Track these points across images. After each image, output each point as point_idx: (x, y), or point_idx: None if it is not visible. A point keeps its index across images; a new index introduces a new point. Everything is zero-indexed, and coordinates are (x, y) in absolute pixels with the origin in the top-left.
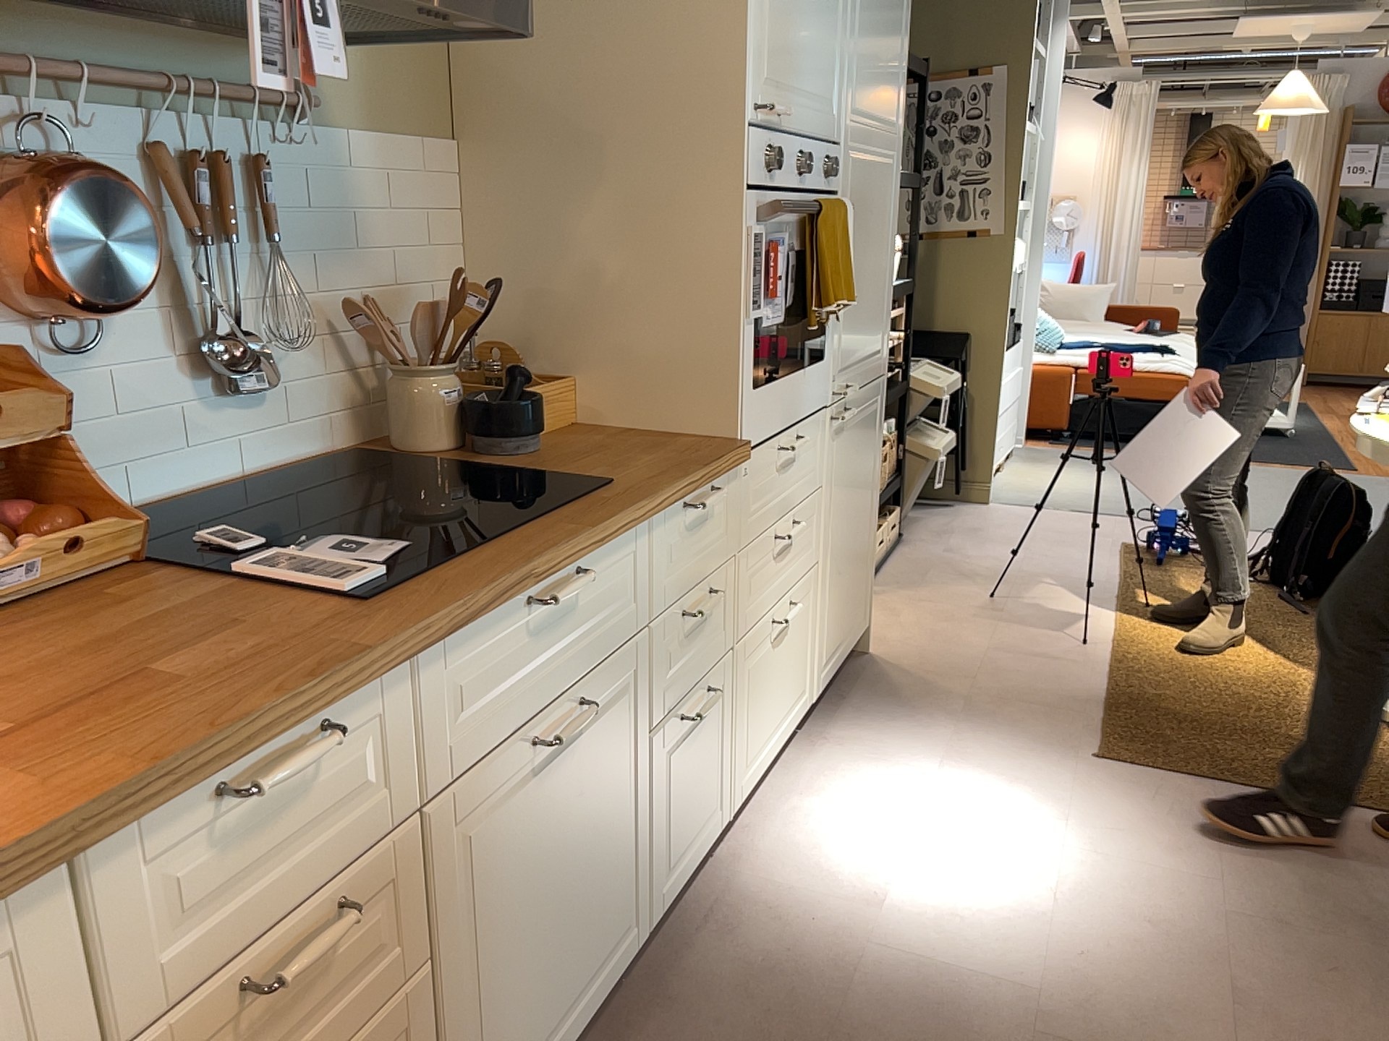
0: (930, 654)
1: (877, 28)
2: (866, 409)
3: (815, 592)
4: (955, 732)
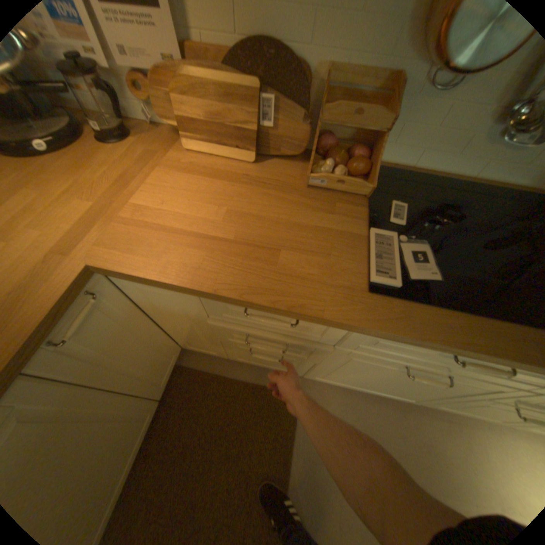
0: None
1: None
2: None
3: None
4: None
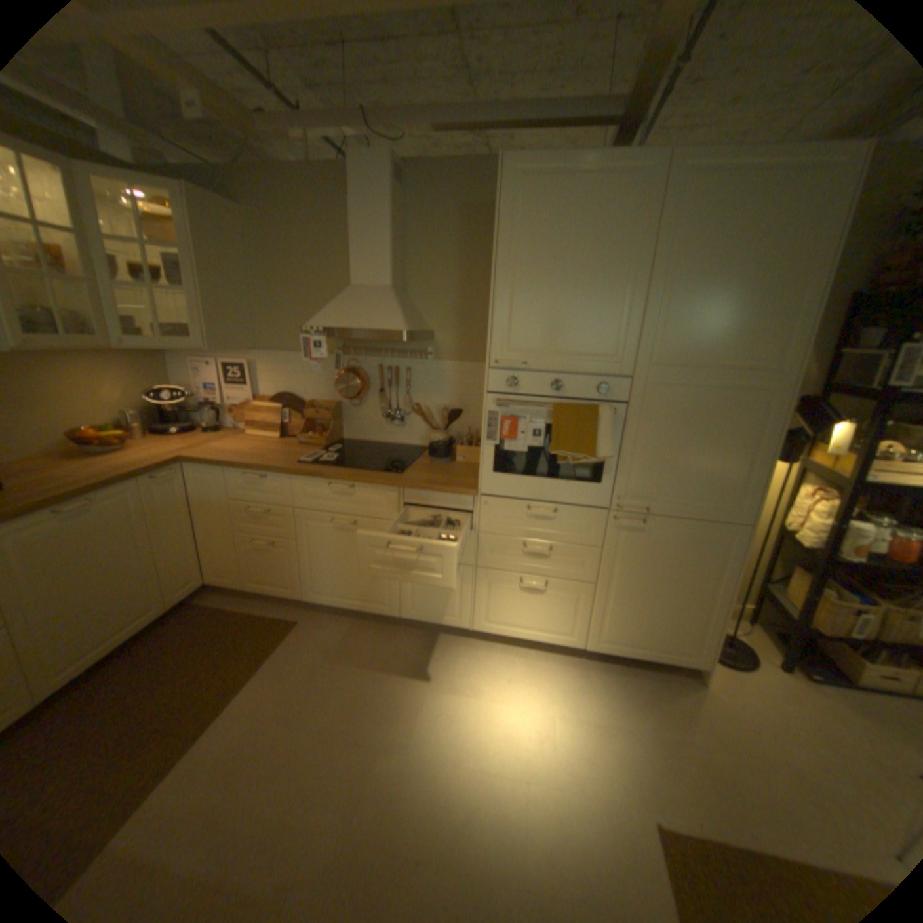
0: (740, 724)
1: (711, 305)
2: (695, 535)
3: (587, 596)
4: (634, 734)
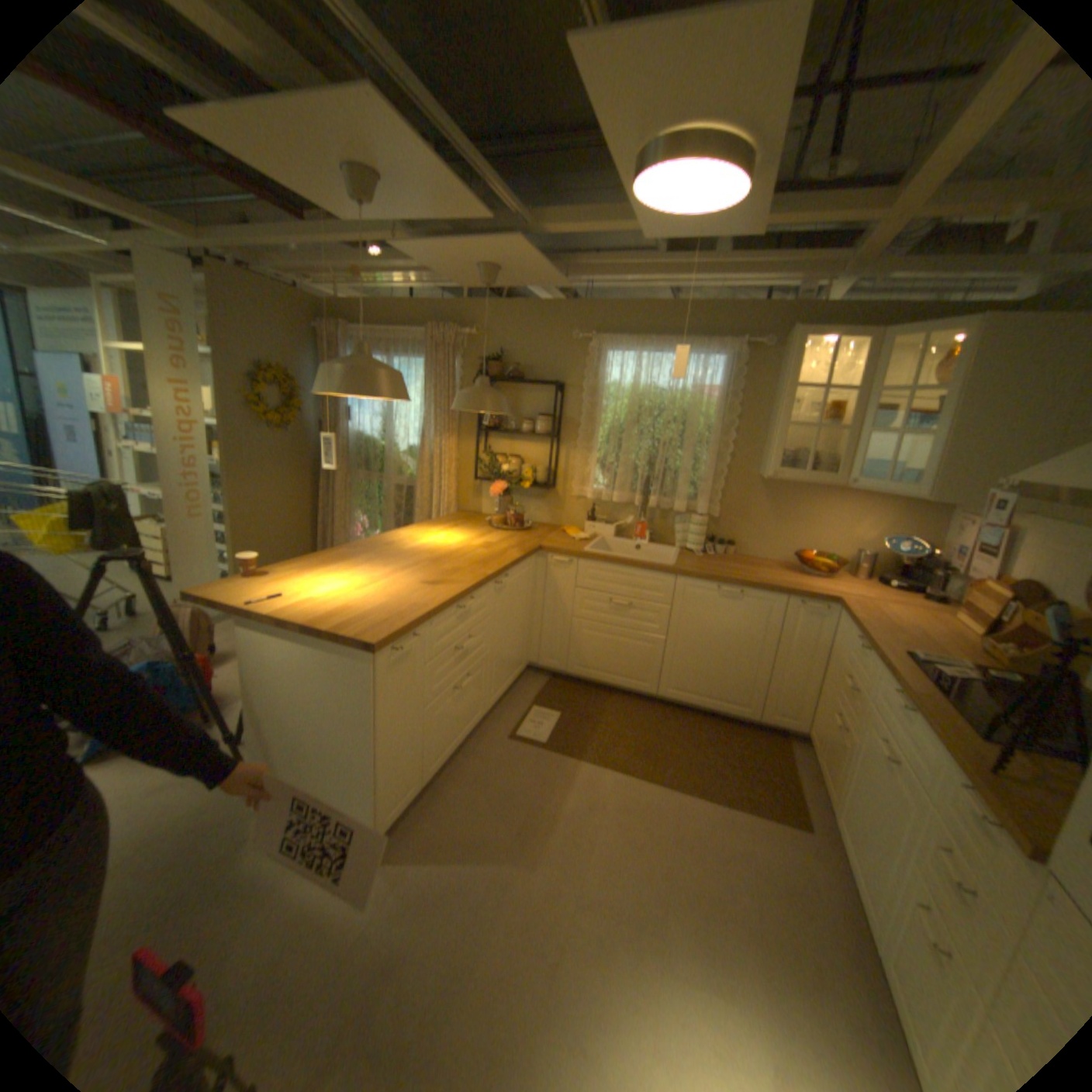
0: None
1: None
2: None
3: None
4: None
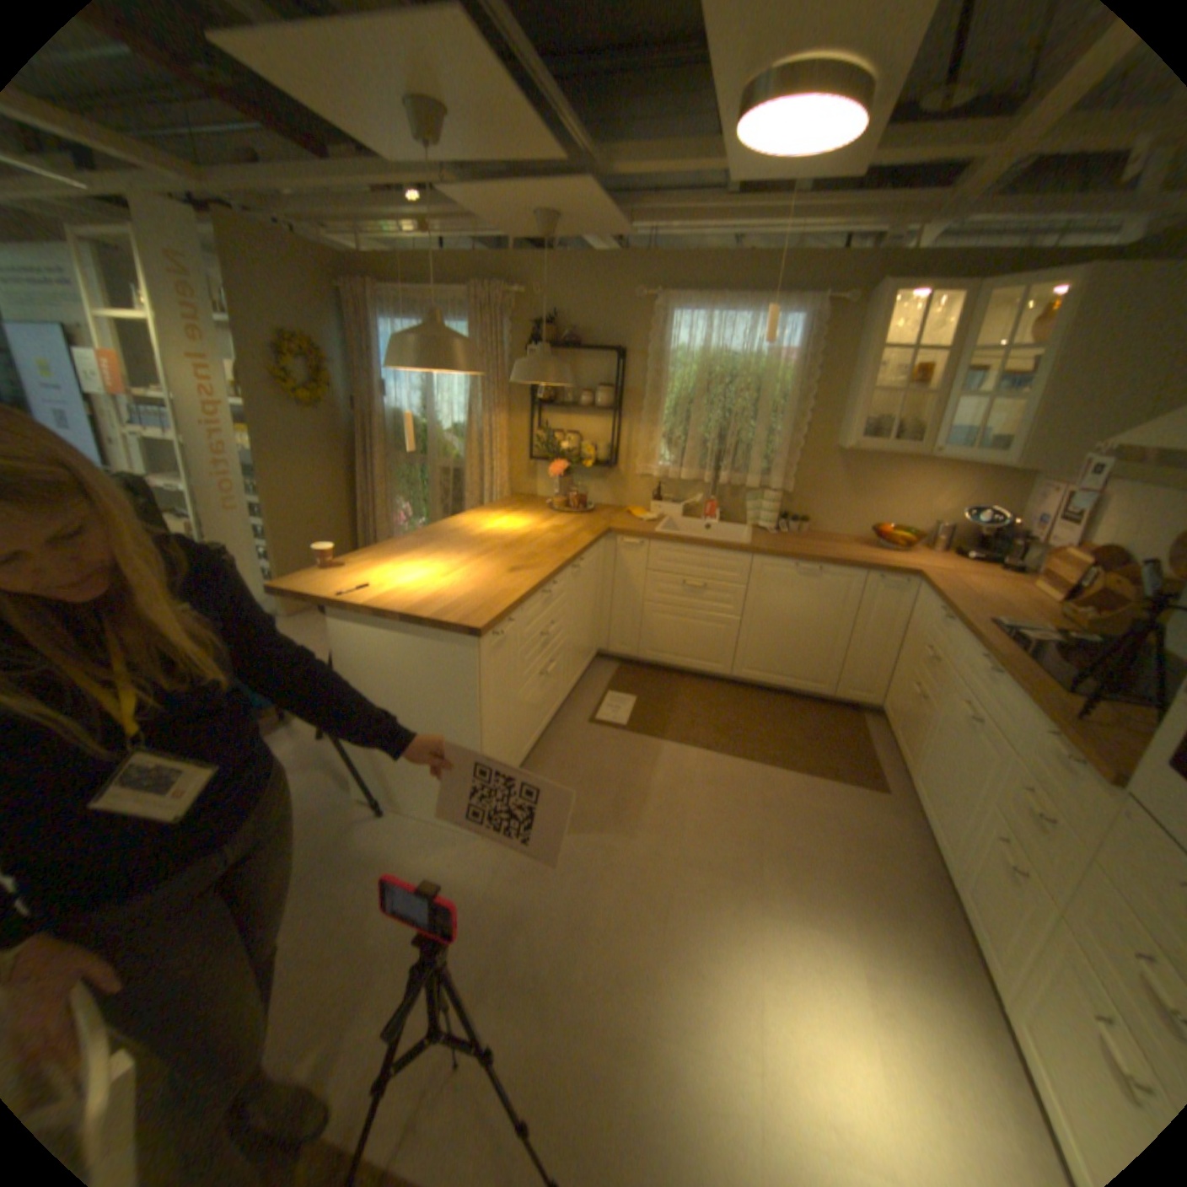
0: None
1: None
2: None
3: None
4: None
